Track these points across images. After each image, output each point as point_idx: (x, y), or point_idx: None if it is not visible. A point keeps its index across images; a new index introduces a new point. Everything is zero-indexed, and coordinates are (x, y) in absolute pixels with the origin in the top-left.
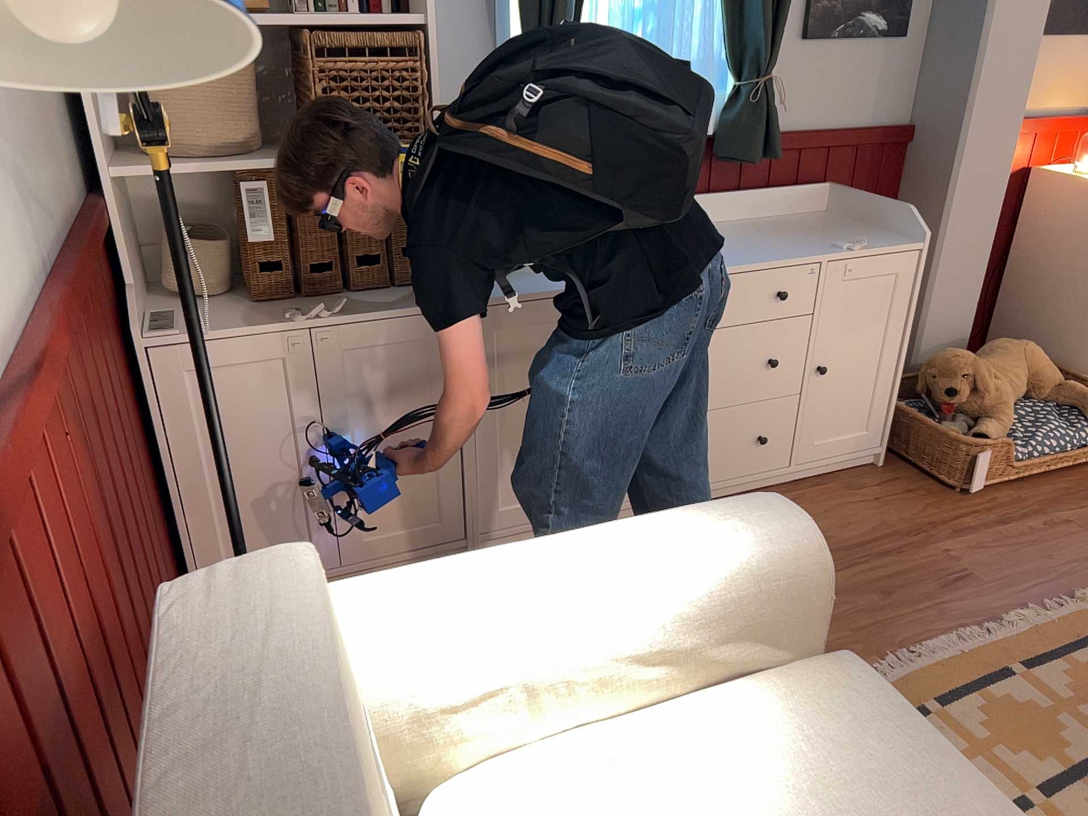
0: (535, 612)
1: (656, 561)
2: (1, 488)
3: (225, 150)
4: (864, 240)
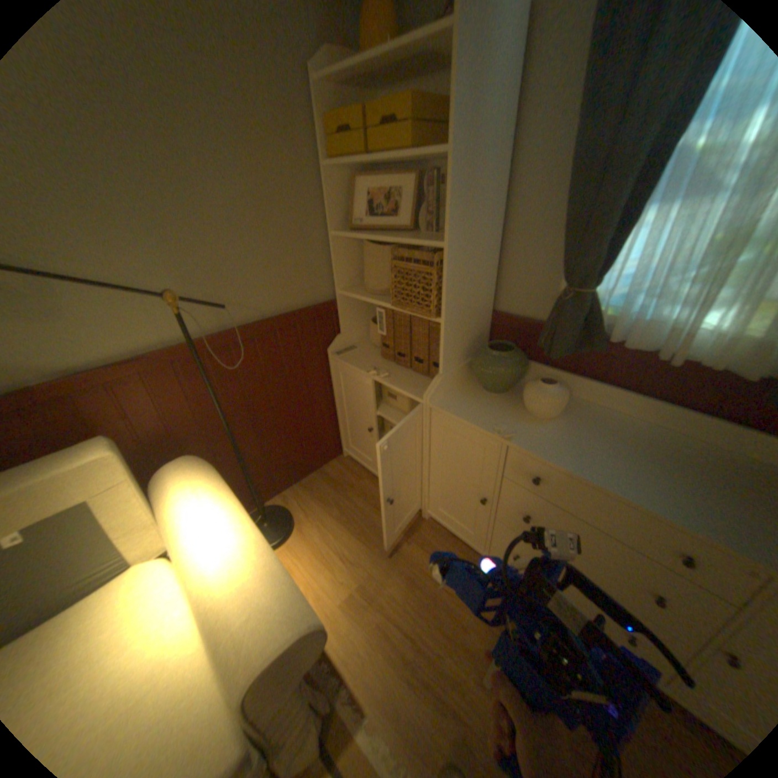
0: (186, 545)
1: (219, 583)
2: (100, 388)
3: (378, 291)
4: None
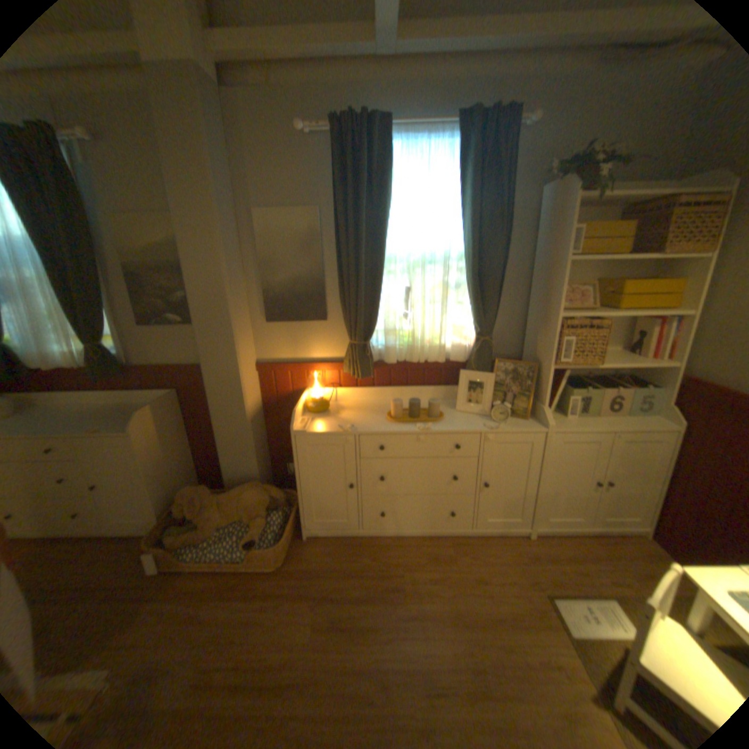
0: None
1: None
2: None
3: None
4: (95, 430)
